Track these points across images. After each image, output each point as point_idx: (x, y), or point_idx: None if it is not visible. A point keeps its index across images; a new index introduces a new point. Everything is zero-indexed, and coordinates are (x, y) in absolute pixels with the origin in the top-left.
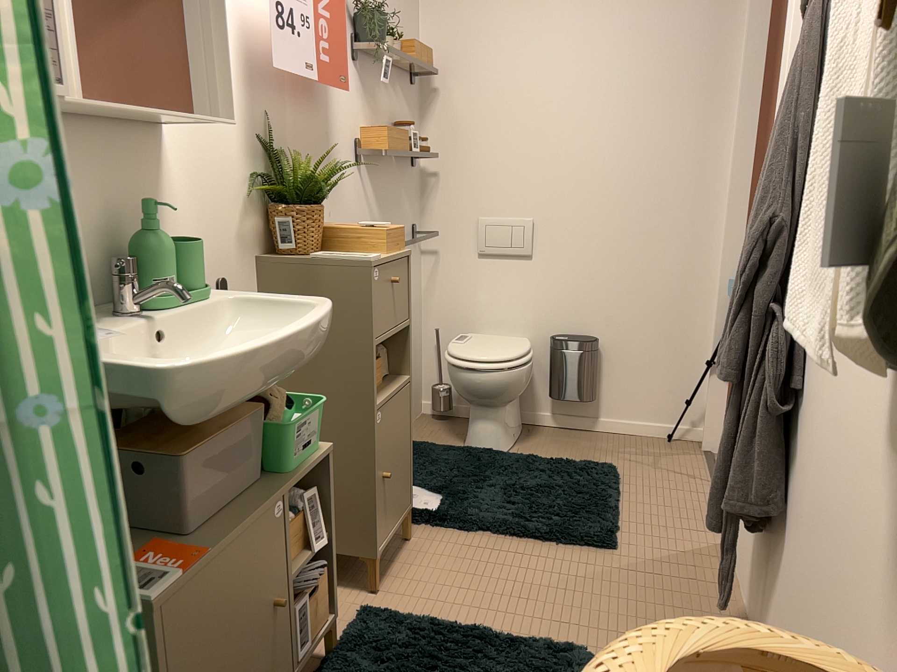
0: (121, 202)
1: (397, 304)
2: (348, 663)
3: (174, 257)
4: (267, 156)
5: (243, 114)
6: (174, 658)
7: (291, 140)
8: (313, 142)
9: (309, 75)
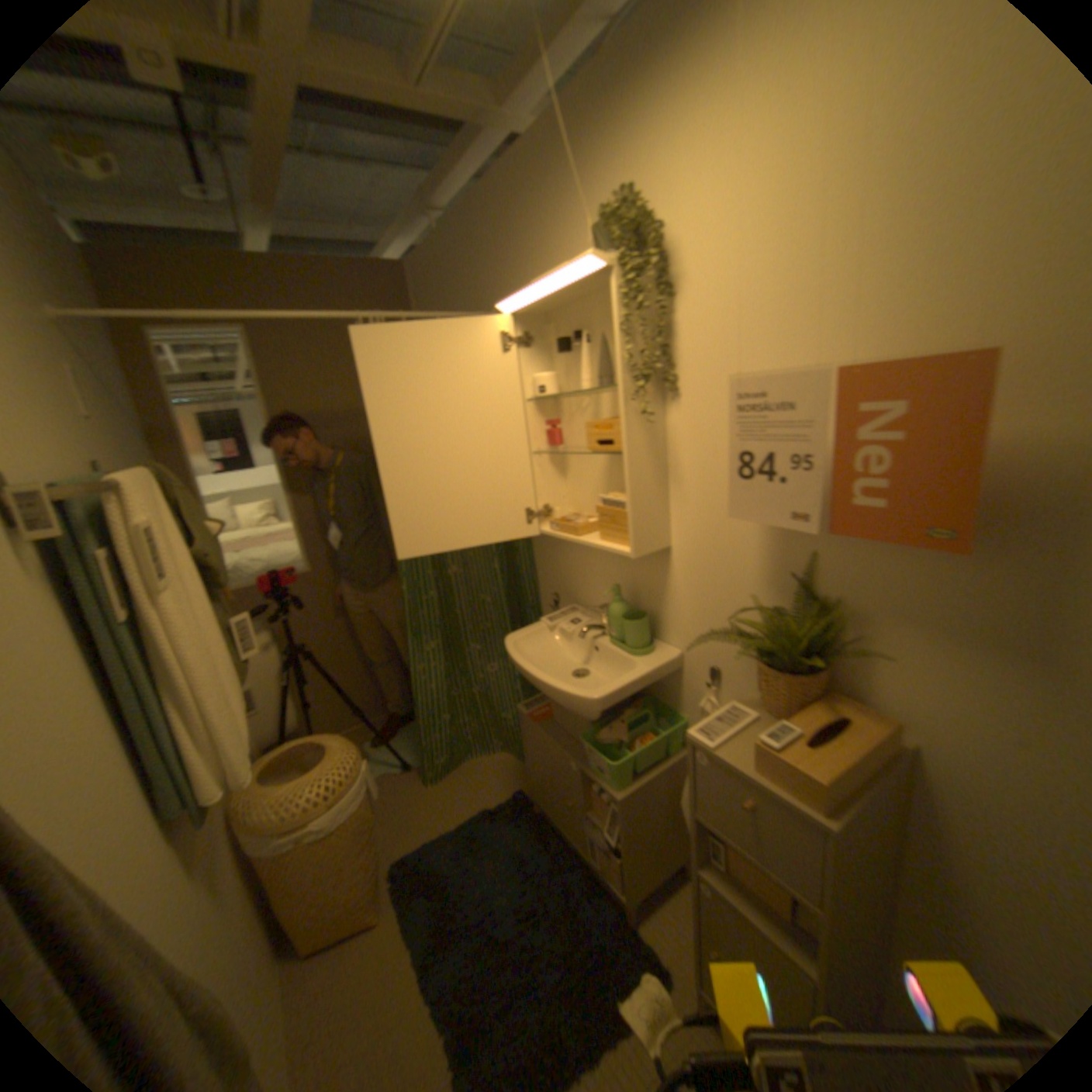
0: (637, 582)
1: (770, 848)
2: (609, 924)
3: (614, 620)
4: (803, 595)
5: (765, 547)
6: (525, 737)
7: (875, 591)
8: (969, 611)
9: (796, 522)
